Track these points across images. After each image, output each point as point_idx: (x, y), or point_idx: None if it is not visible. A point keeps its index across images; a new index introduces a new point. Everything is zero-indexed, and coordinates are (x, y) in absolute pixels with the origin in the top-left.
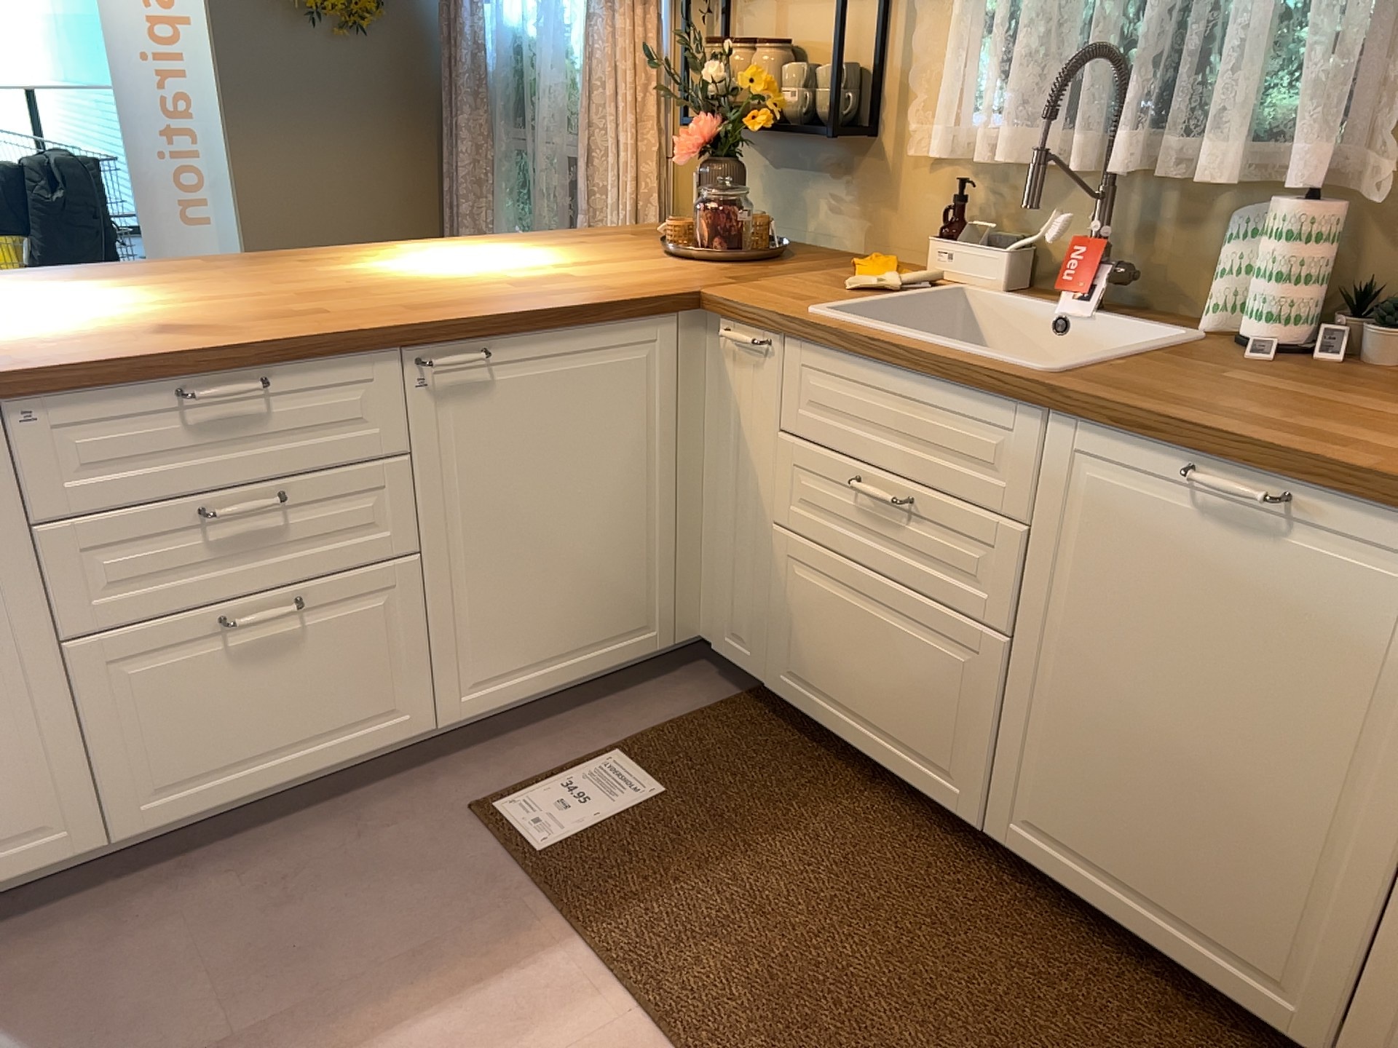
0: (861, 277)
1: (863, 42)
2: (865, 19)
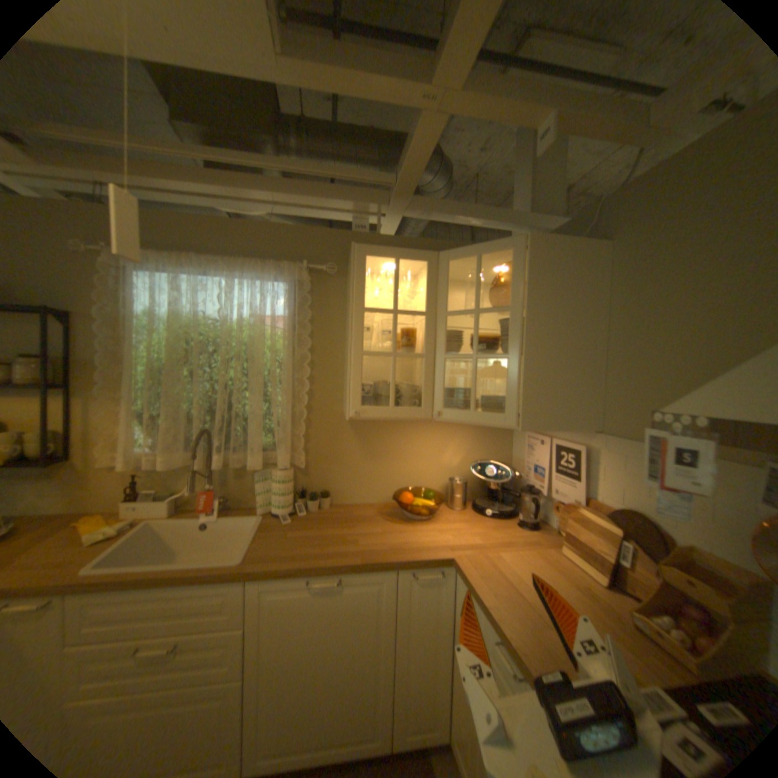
0: (92, 535)
1: (56, 417)
2: (56, 407)
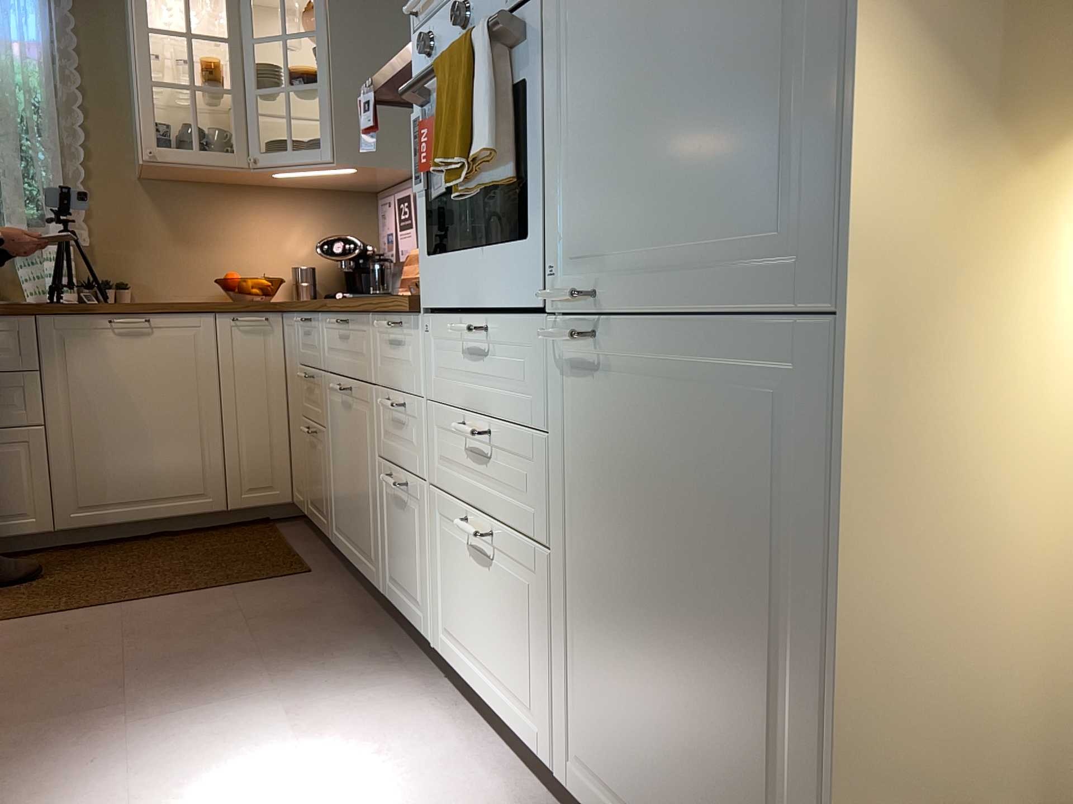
0: None
1: None
2: None
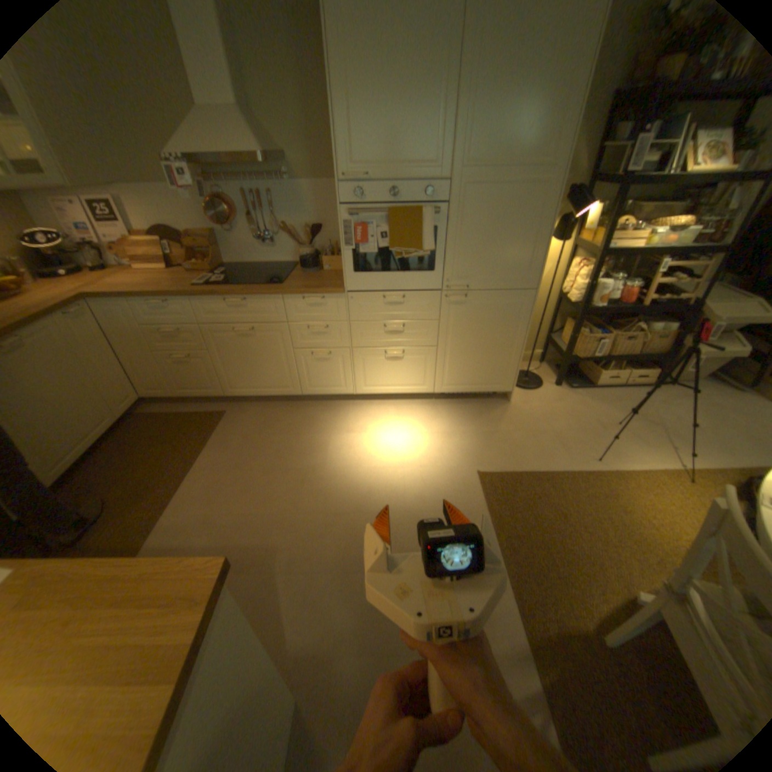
0: None
1: None
2: None
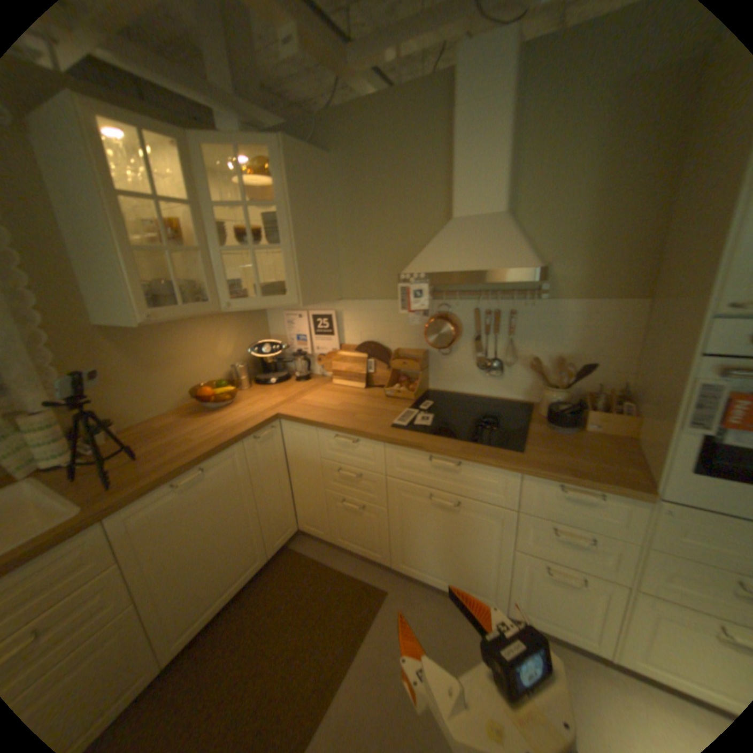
0: None
1: None
2: None
